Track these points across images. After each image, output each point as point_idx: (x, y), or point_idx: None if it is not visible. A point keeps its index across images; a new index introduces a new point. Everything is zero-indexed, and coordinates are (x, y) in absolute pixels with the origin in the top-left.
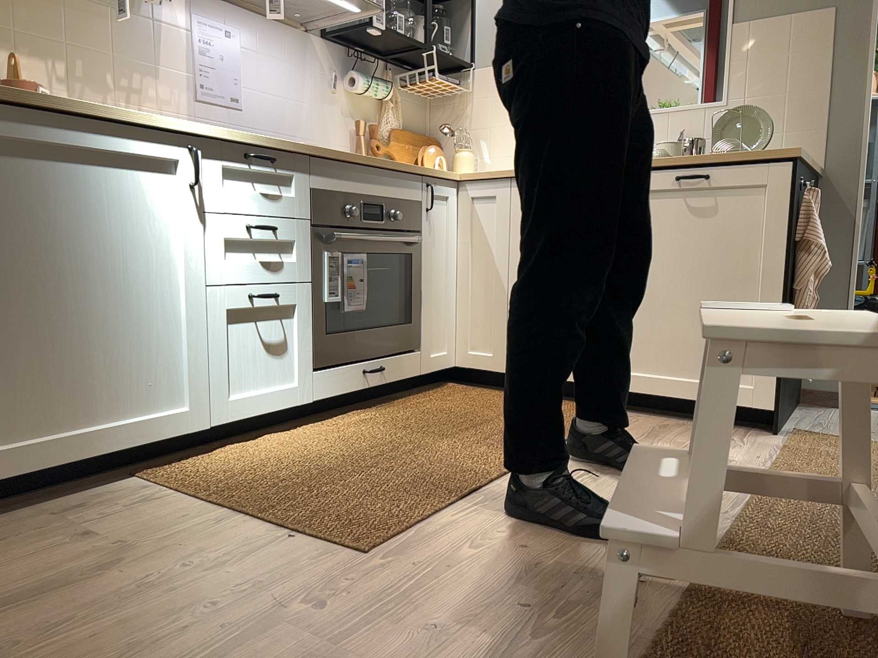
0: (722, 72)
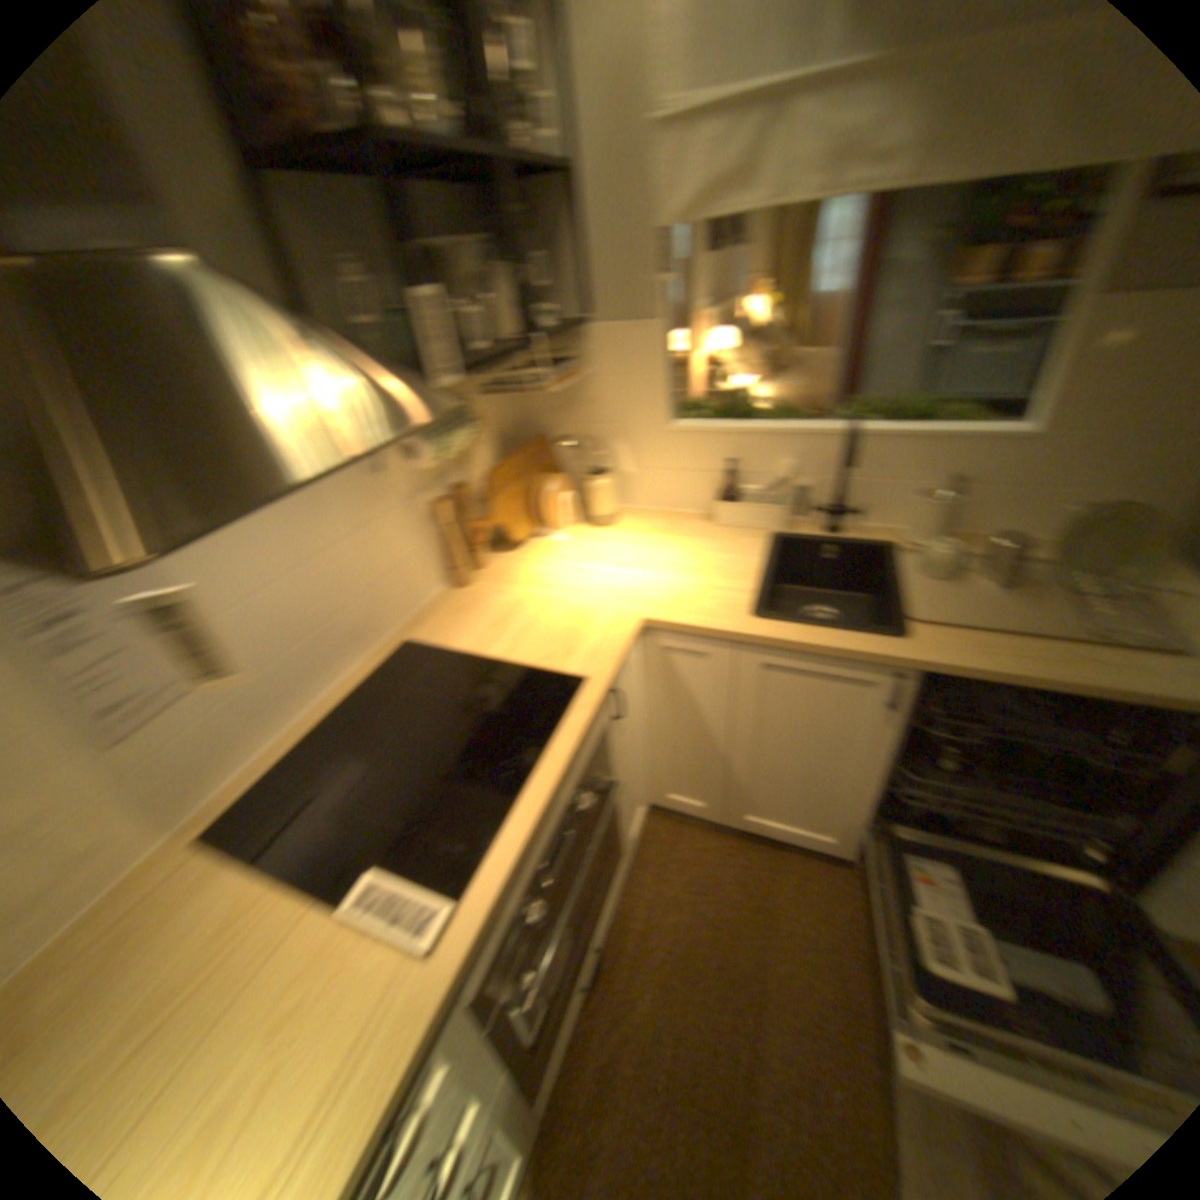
0: (1053, 380)
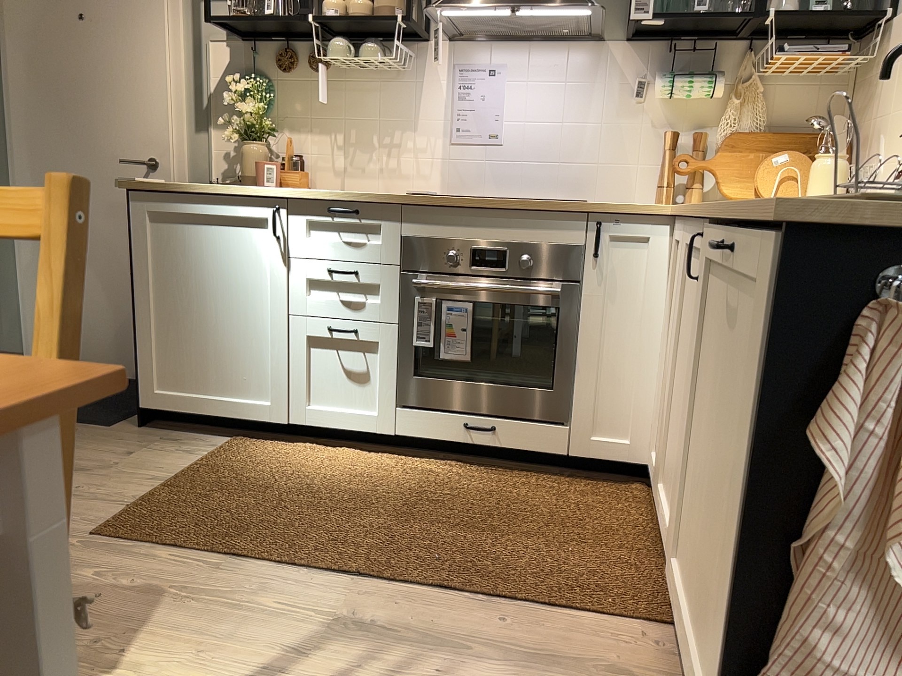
0: None
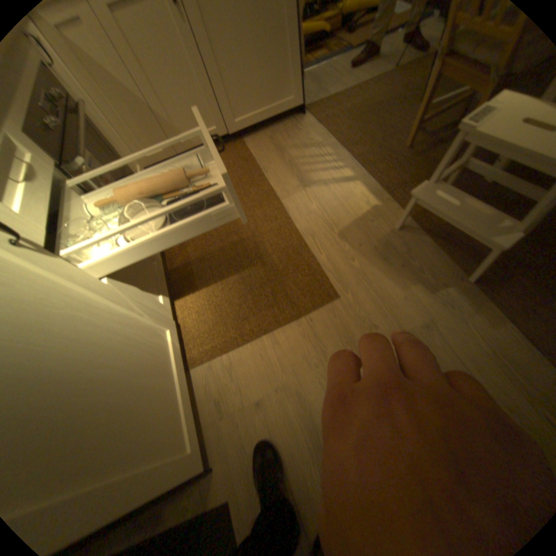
0: None
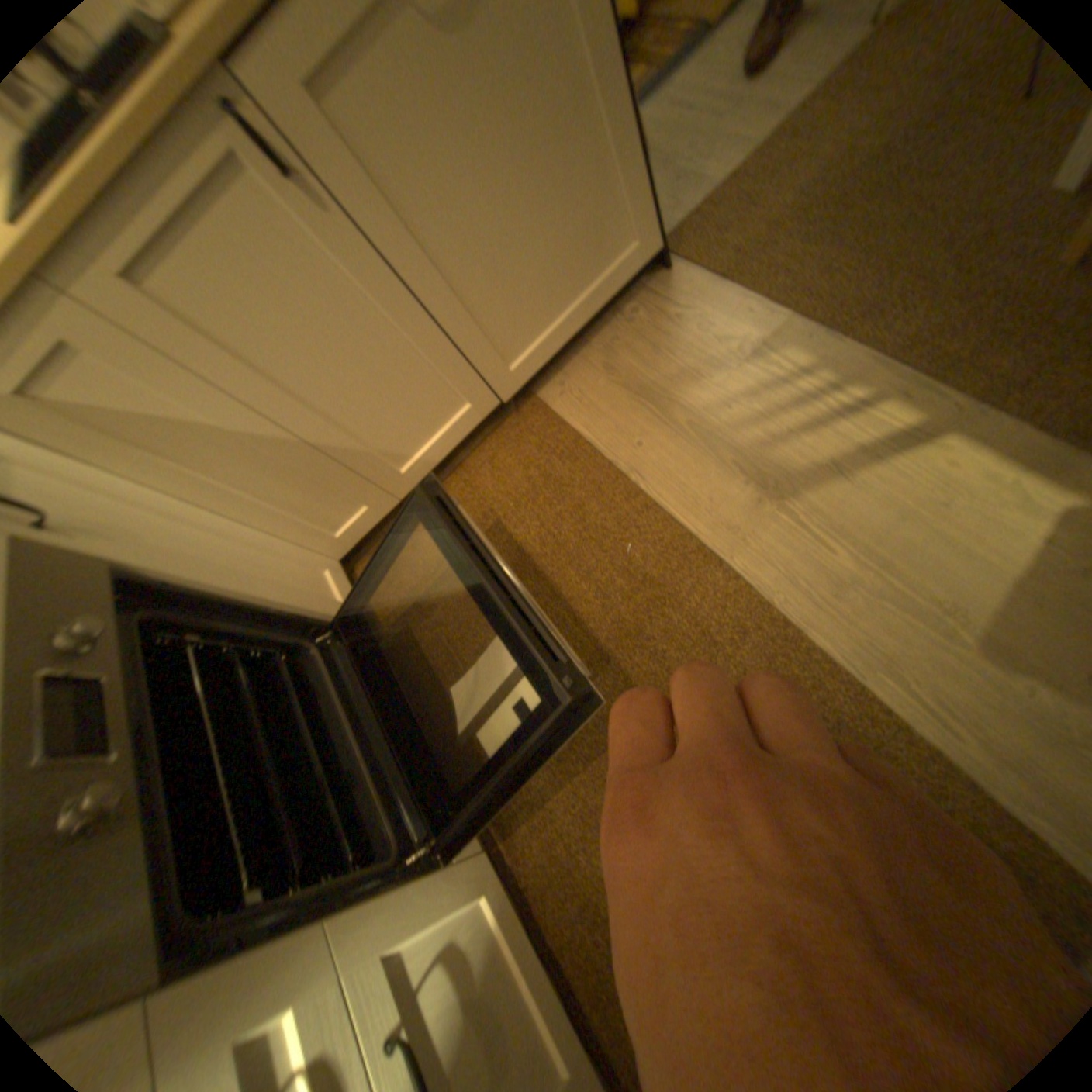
0: None
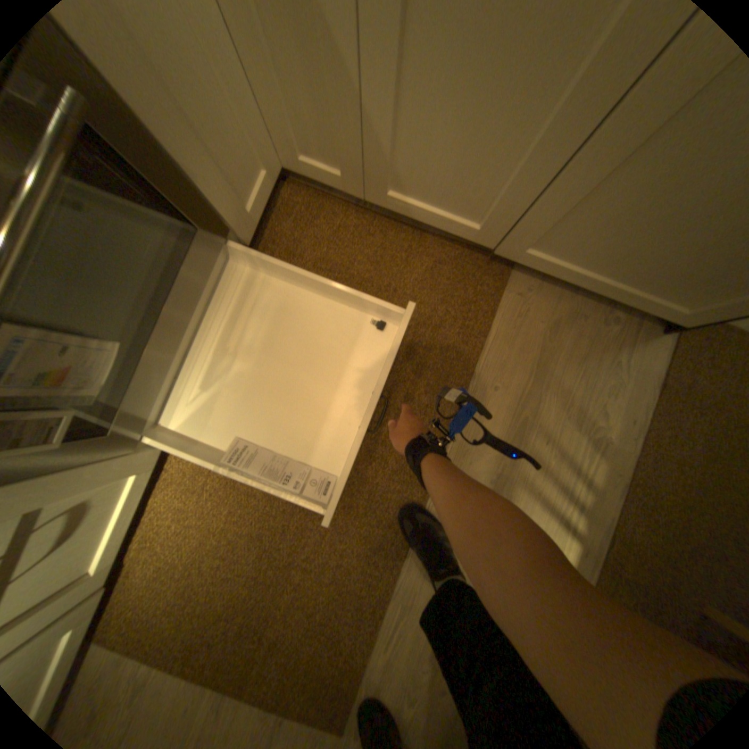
0: None
